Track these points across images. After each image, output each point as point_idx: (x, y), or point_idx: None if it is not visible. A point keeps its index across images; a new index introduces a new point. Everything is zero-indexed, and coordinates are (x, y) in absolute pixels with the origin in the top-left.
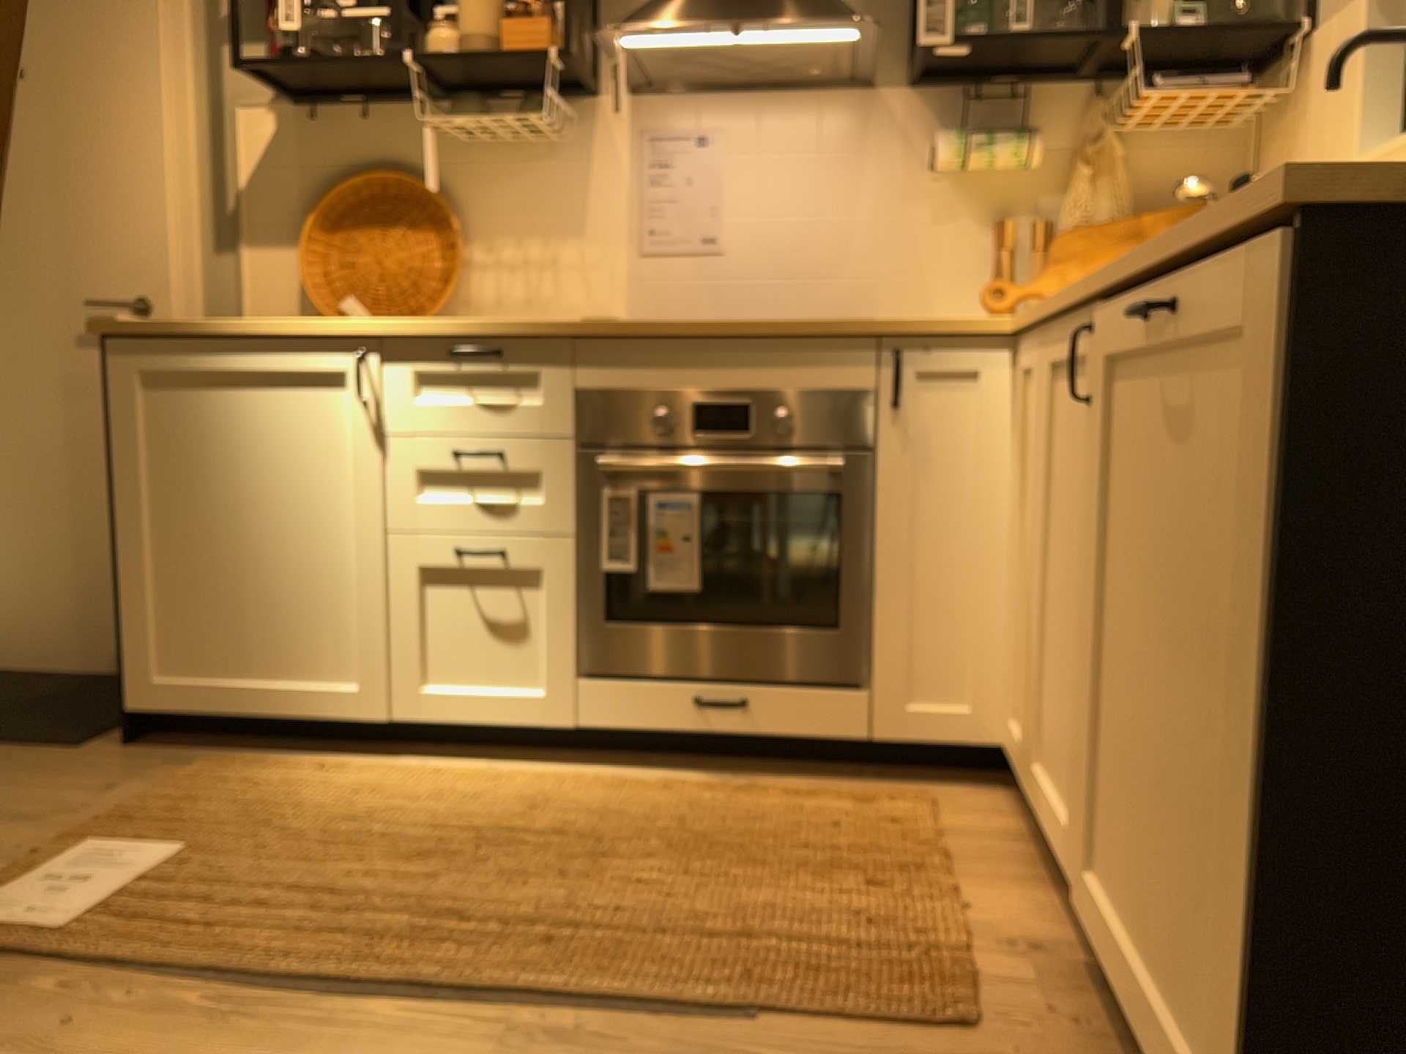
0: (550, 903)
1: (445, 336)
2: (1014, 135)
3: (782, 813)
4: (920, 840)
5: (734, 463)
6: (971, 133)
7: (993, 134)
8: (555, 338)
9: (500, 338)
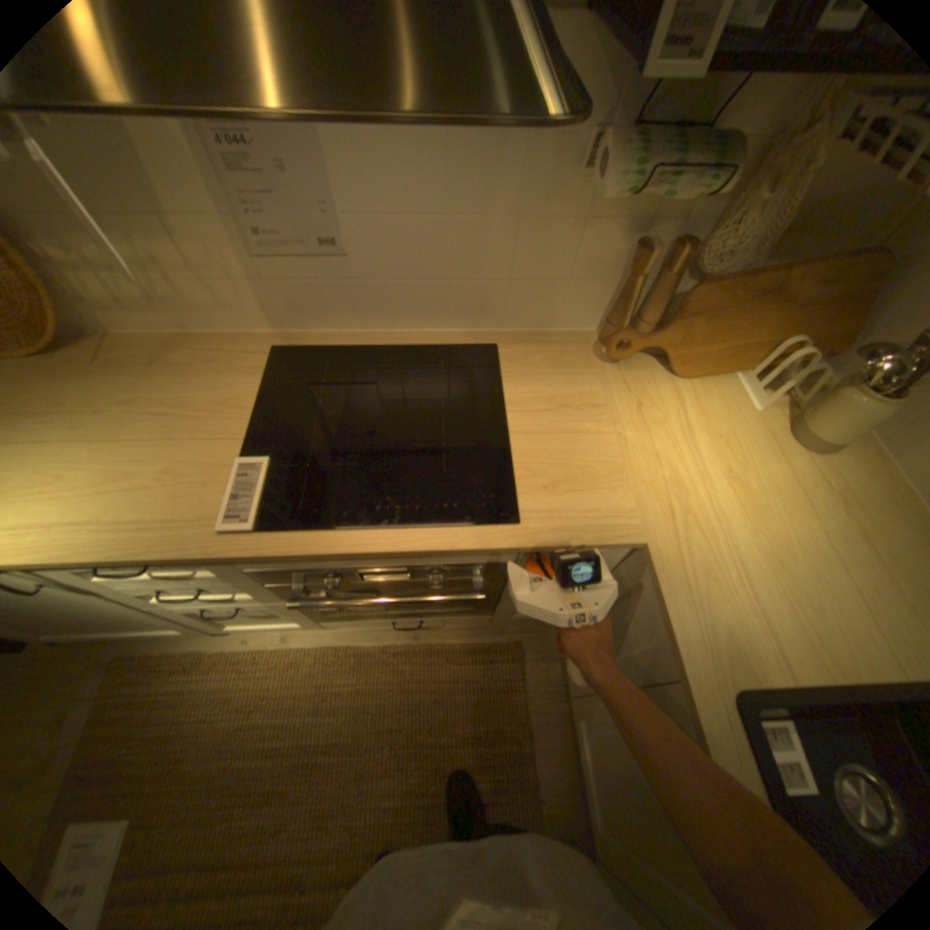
0: (339, 845)
1: (77, 565)
2: (717, 163)
3: (445, 686)
4: (515, 712)
5: (399, 603)
6: (663, 153)
7: (690, 158)
8: (200, 560)
9: (141, 563)
